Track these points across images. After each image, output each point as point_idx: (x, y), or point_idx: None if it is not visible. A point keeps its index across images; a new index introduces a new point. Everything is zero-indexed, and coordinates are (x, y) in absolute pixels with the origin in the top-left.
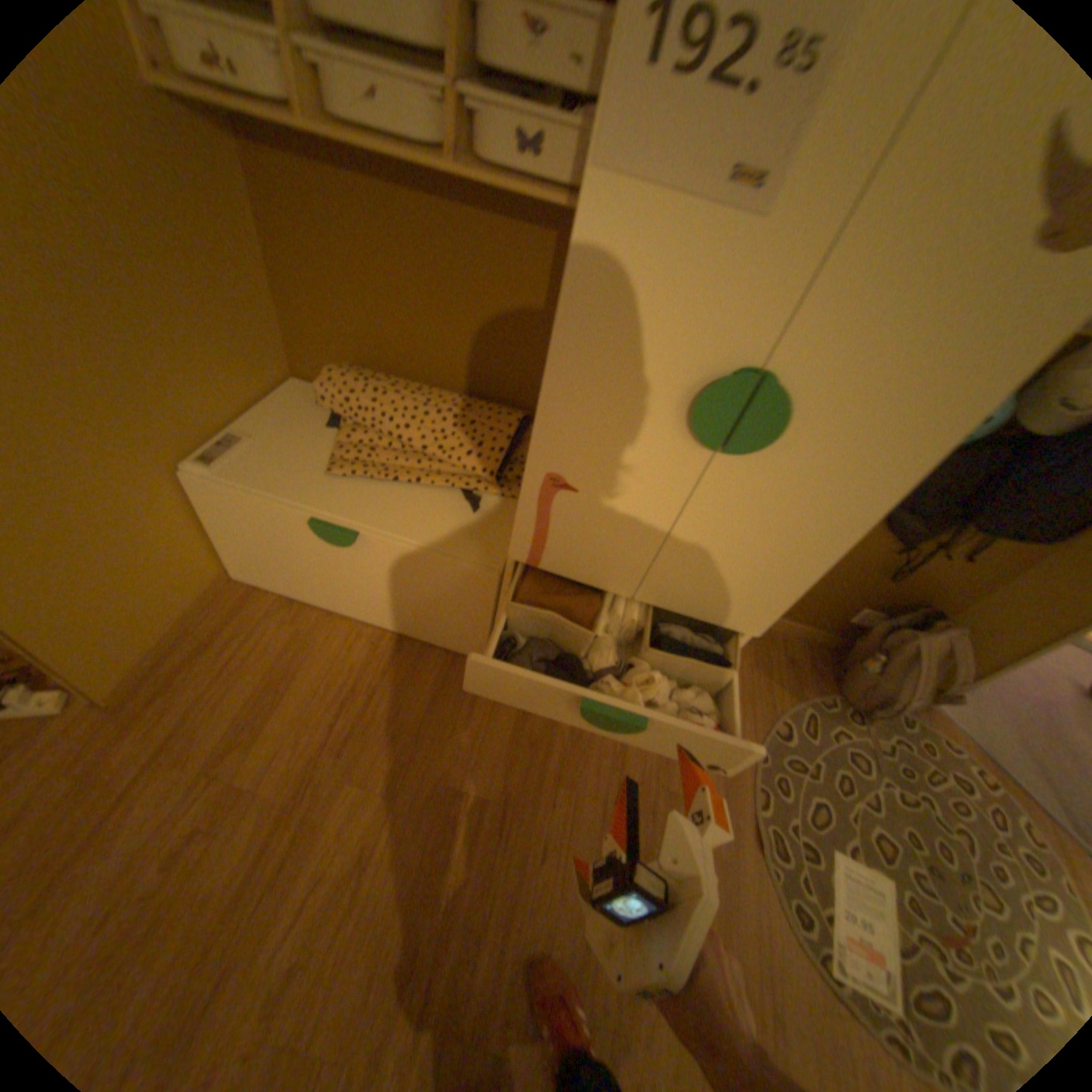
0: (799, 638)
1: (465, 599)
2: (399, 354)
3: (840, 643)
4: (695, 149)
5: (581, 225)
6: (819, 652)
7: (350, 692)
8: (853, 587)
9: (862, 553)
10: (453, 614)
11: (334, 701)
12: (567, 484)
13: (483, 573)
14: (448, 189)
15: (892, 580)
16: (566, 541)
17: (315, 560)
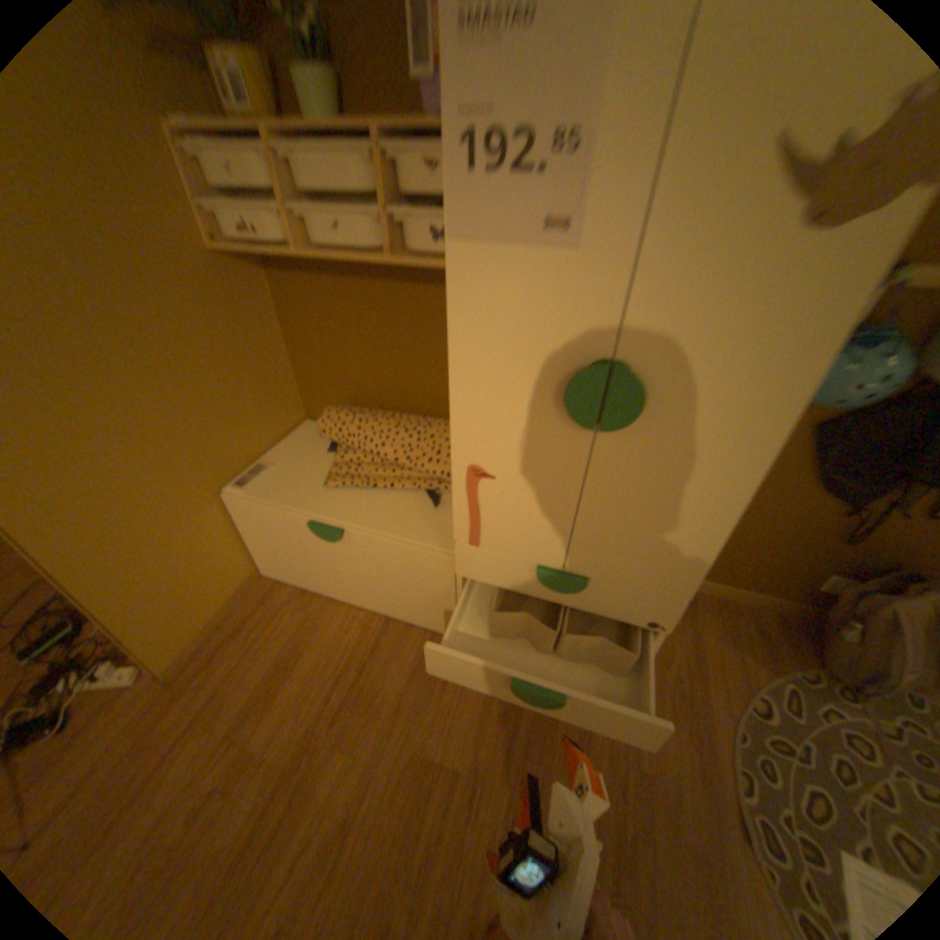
0: (770, 610)
1: (432, 580)
2: (378, 392)
3: (816, 613)
4: (514, 214)
5: (450, 279)
6: (794, 624)
7: (345, 668)
8: (811, 553)
9: (811, 518)
10: (425, 595)
11: (331, 675)
12: (485, 472)
13: (441, 556)
14: (398, 273)
15: (849, 543)
16: (496, 522)
17: (316, 555)
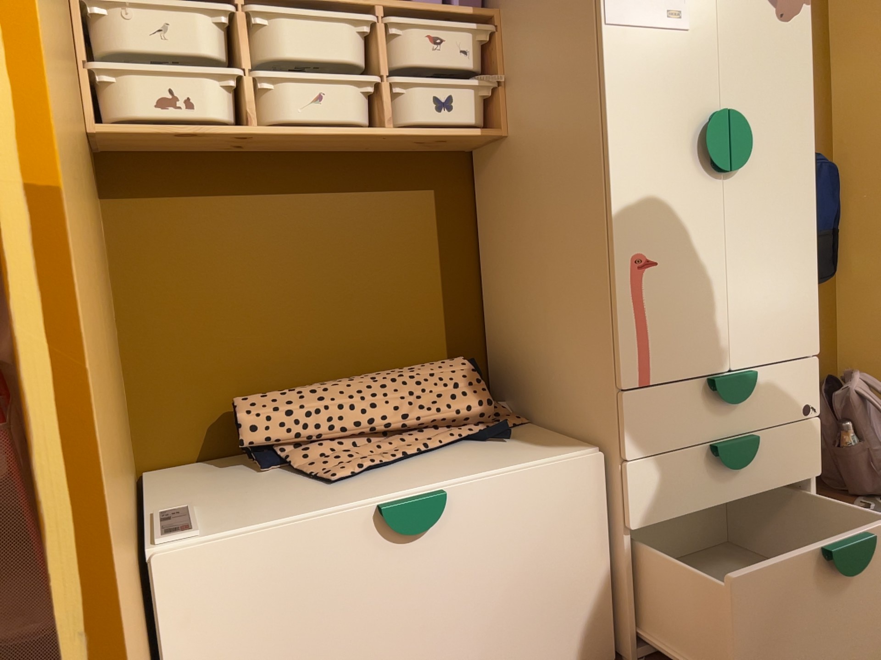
0: None
1: (577, 528)
2: (299, 365)
3: None
4: (648, 8)
5: (604, 59)
6: None
7: None
8: None
9: None
10: (567, 578)
11: None
12: (648, 260)
13: (588, 461)
14: (336, 182)
15: None
16: (664, 329)
17: (371, 615)
